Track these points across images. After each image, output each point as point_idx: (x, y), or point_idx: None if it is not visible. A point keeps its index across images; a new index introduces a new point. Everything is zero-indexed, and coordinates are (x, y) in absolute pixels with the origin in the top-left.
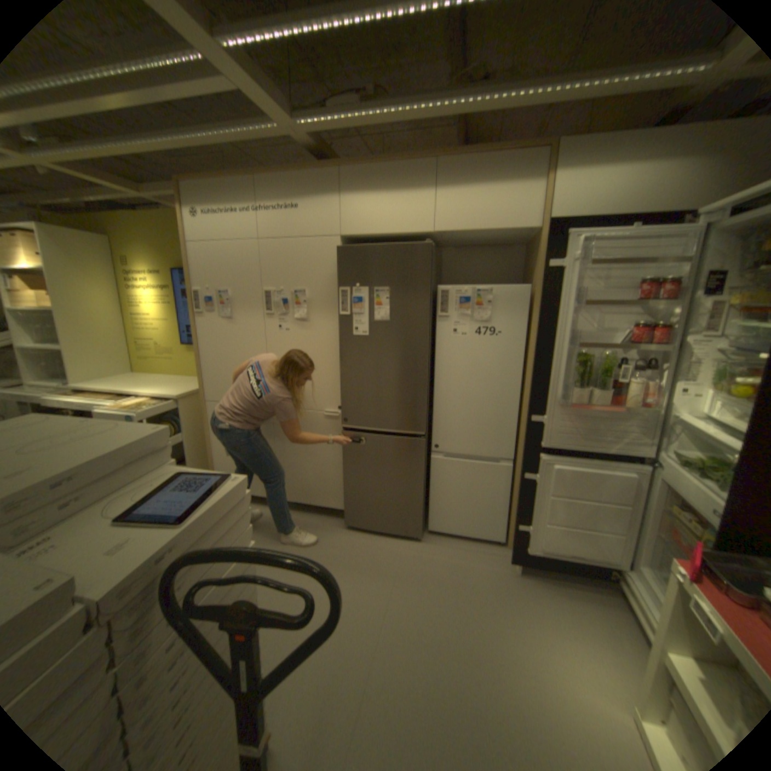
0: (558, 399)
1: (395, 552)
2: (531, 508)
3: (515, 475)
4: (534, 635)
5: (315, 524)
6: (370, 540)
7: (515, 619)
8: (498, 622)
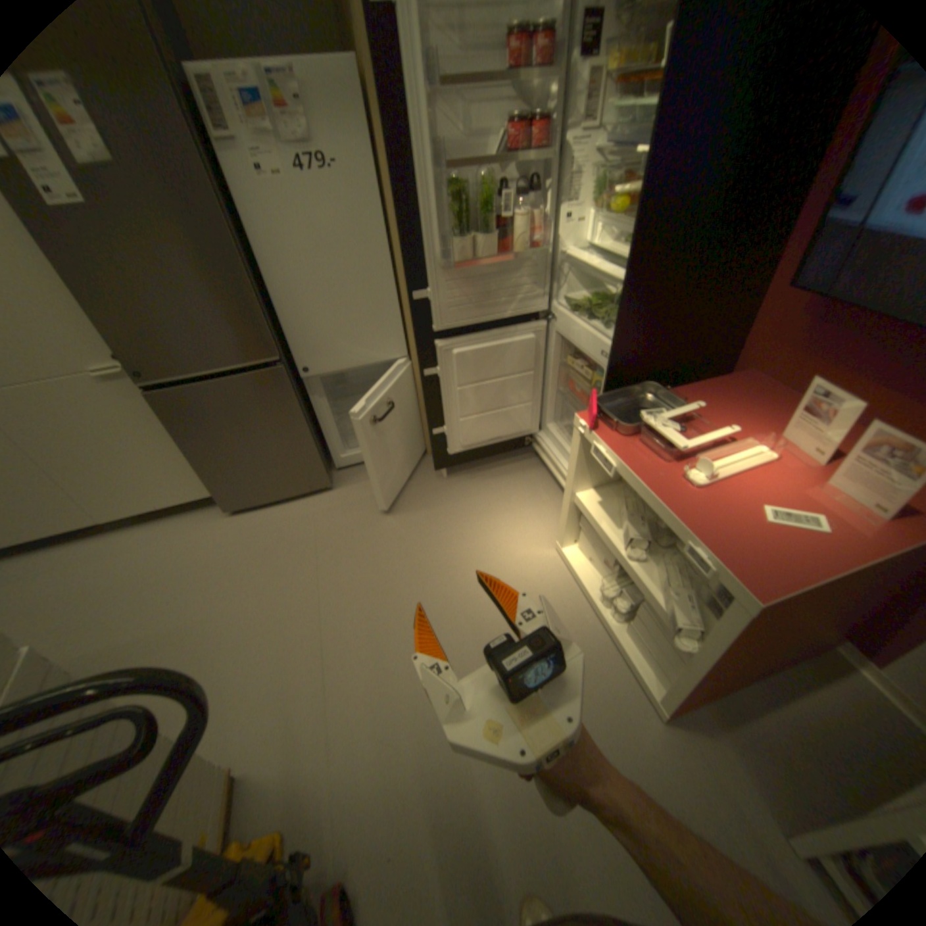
0: (438, 260)
1: (305, 515)
2: (440, 407)
3: (414, 375)
4: (470, 525)
5: (179, 530)
6: (268, 515)
7: (451, 520)
8: (436, 530)
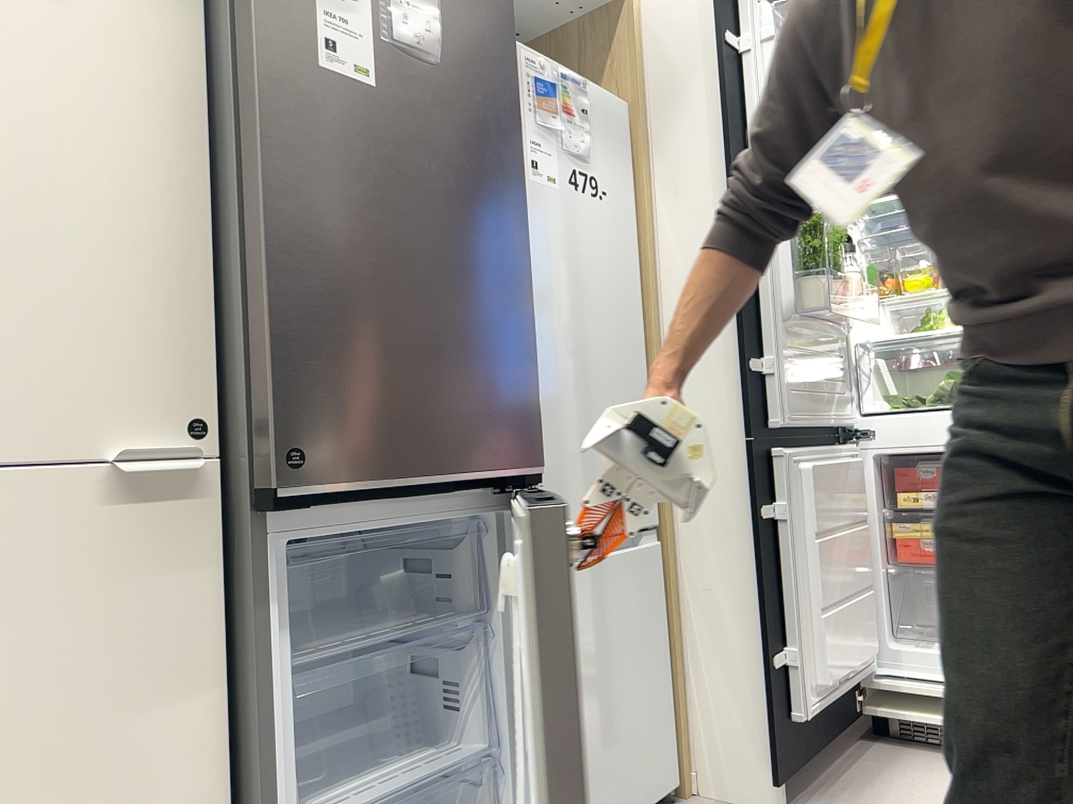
0: (783, 311)
1: None
2: (779, 596)
3: (661, 573)
4: None
5: None
6: None
7: None
8: None
